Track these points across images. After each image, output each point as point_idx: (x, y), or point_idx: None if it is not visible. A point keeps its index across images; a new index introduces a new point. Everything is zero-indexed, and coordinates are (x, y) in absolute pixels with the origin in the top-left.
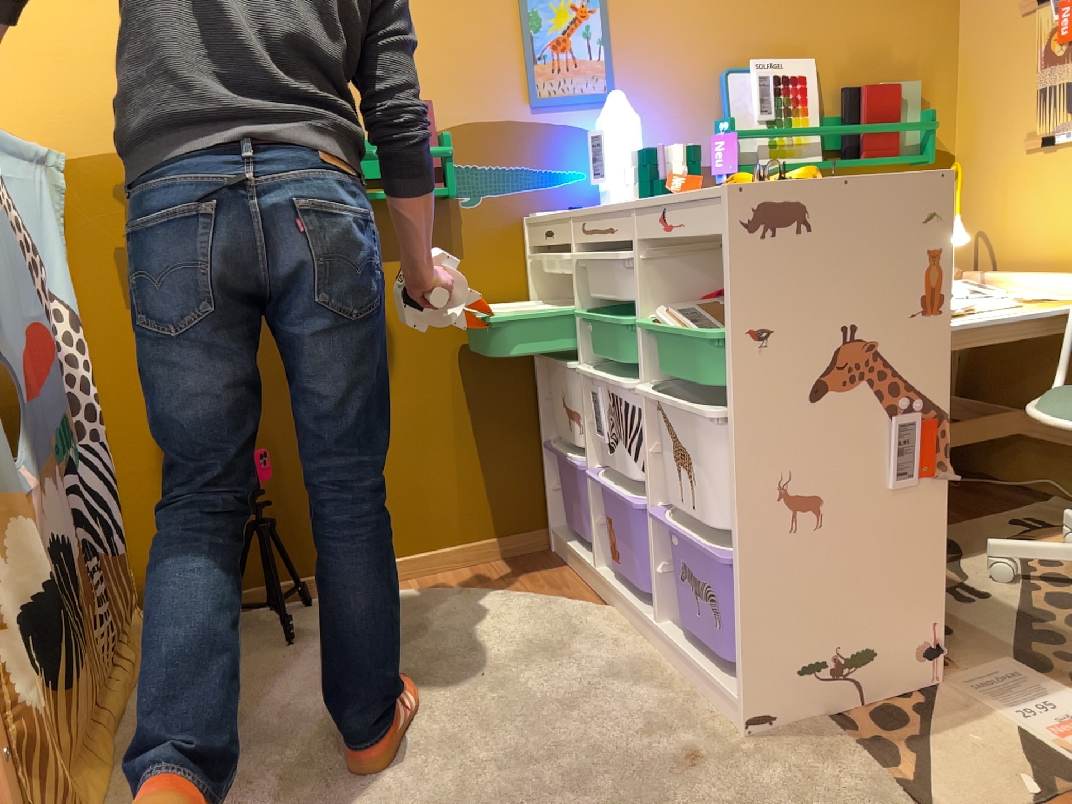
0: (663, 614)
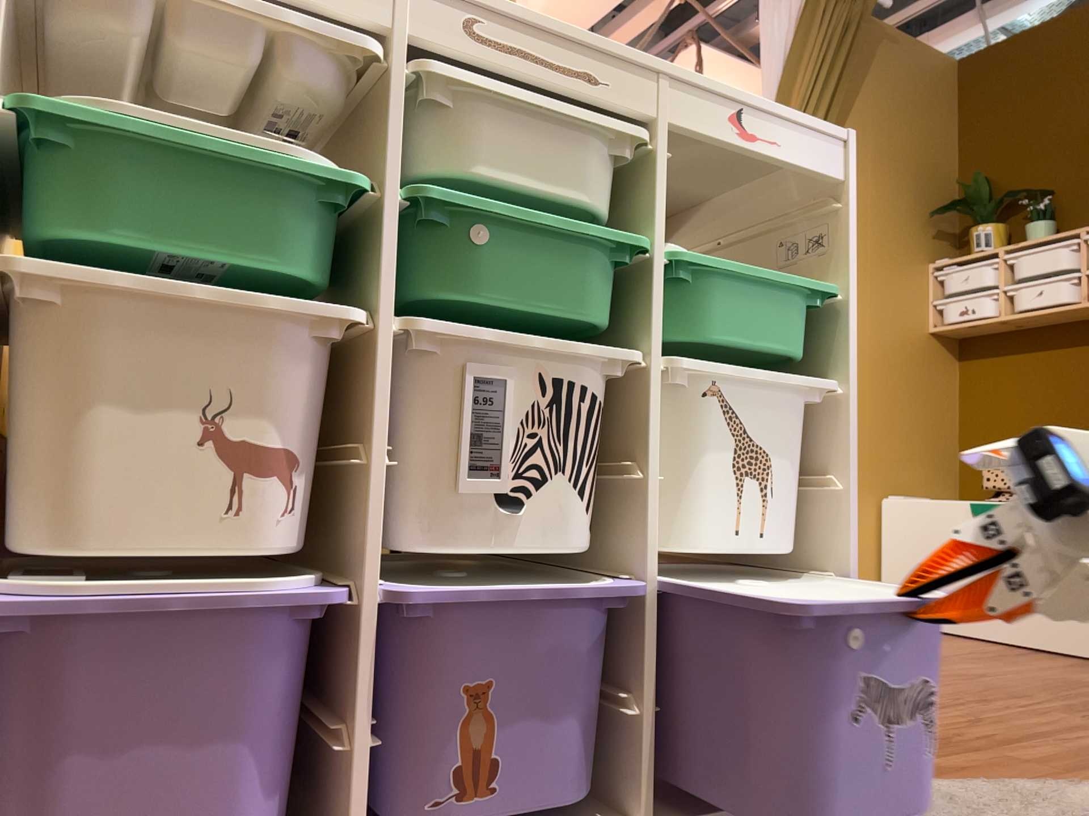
0: (641, 786)
